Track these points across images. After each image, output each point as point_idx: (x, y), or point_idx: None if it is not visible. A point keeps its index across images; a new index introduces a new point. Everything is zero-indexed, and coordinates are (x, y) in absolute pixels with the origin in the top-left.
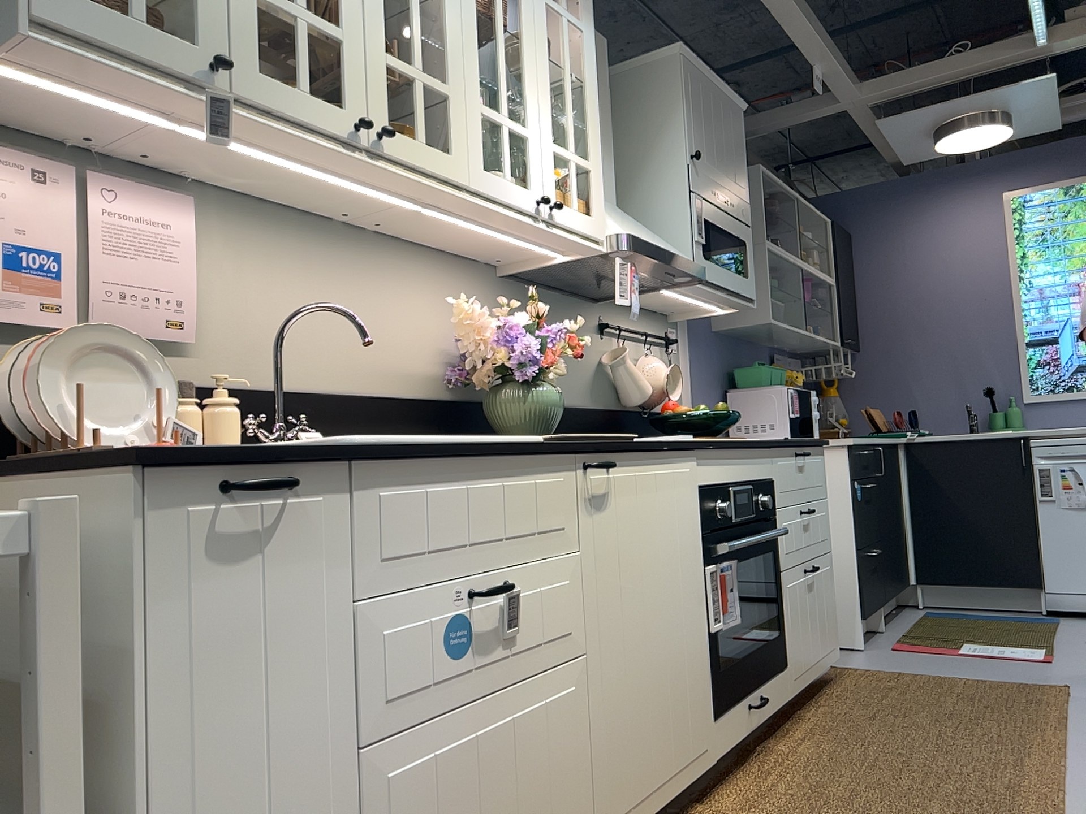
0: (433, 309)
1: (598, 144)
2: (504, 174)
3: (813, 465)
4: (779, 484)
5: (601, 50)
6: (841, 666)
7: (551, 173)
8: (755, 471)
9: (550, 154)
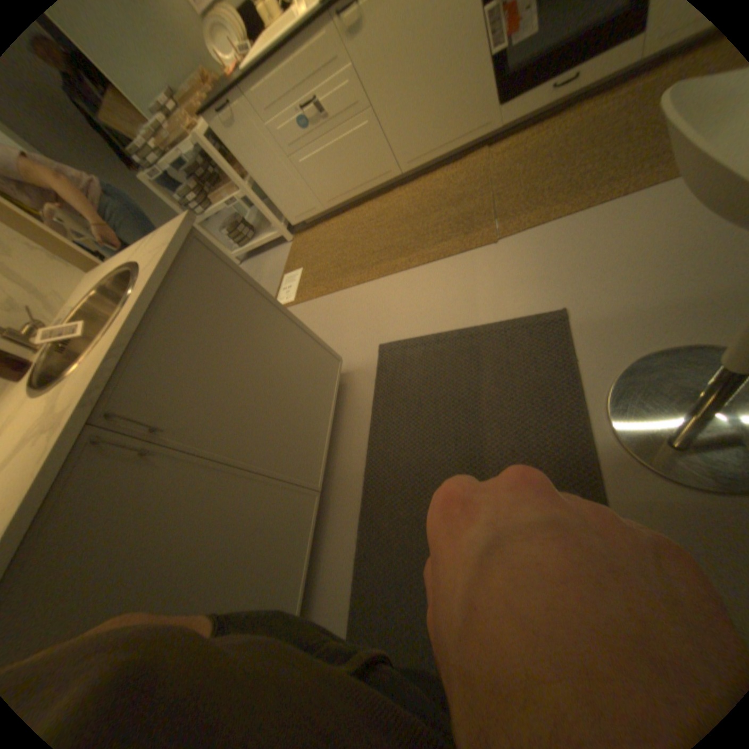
0: None
1: None
2: None
3: None
4: None
5: None
6: None
7: None
8: None
9: None
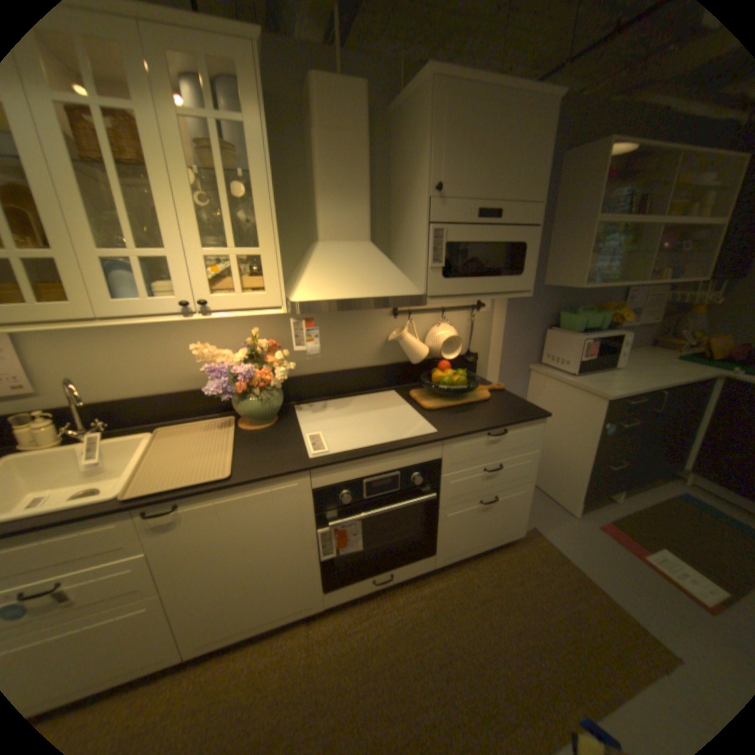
0: (215, 336)
1: (268, 228)
2: (137, 295)
3: (517, 435)
4: (449, 460)
5: (353, 93)
6: (538, 533)
7: (201, 274)
8: (407, 461)
9: (197, 259)
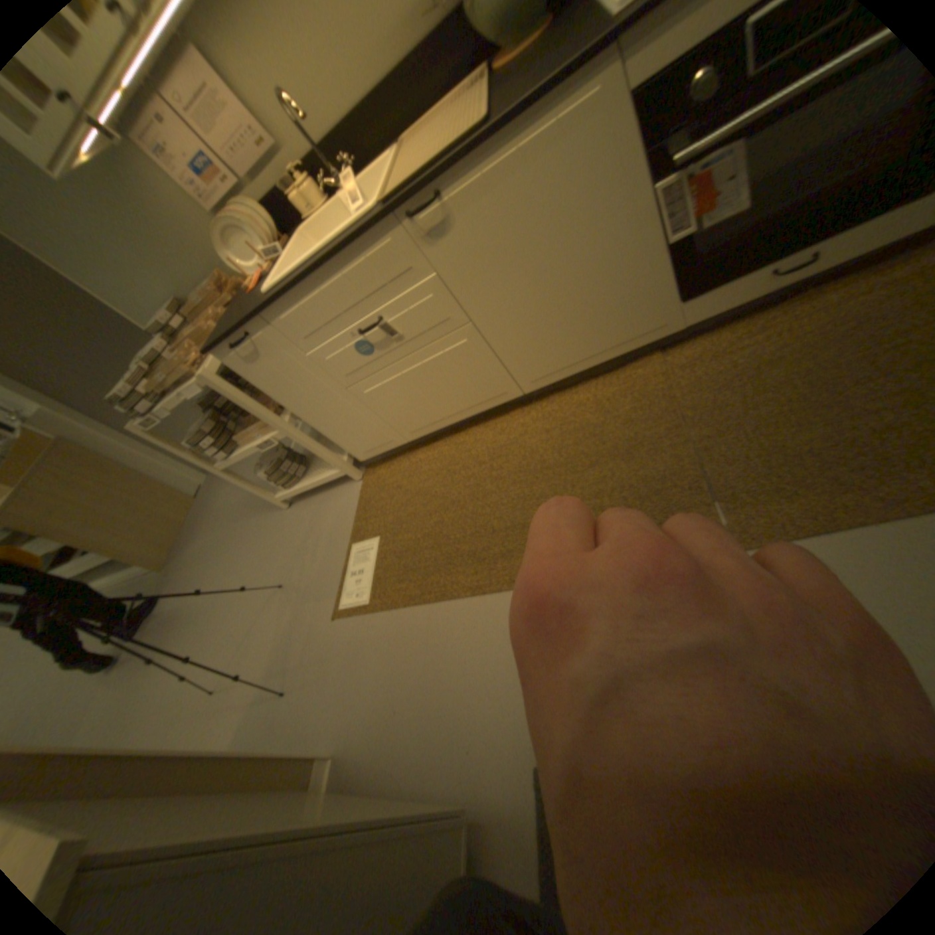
0: None
1: None
2: None
3: None
4: None
5: None
6: None
7: None
8: None
9: None
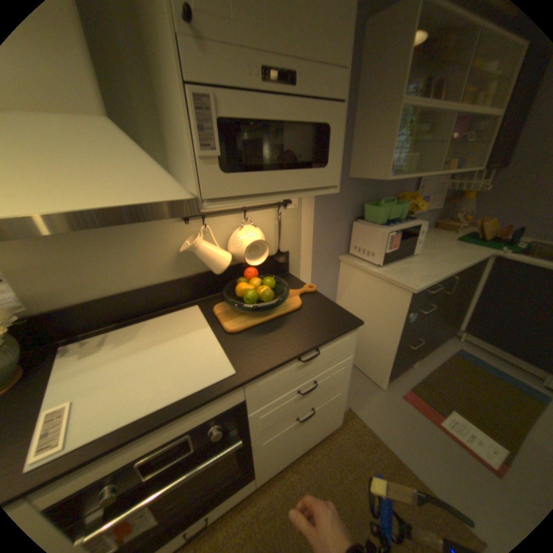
0: None
1: None
2: None
3: (330, 350)
4: (254, 399)
5: None
6: (353, 412)
7: None
8: (198, 420)
9: None
